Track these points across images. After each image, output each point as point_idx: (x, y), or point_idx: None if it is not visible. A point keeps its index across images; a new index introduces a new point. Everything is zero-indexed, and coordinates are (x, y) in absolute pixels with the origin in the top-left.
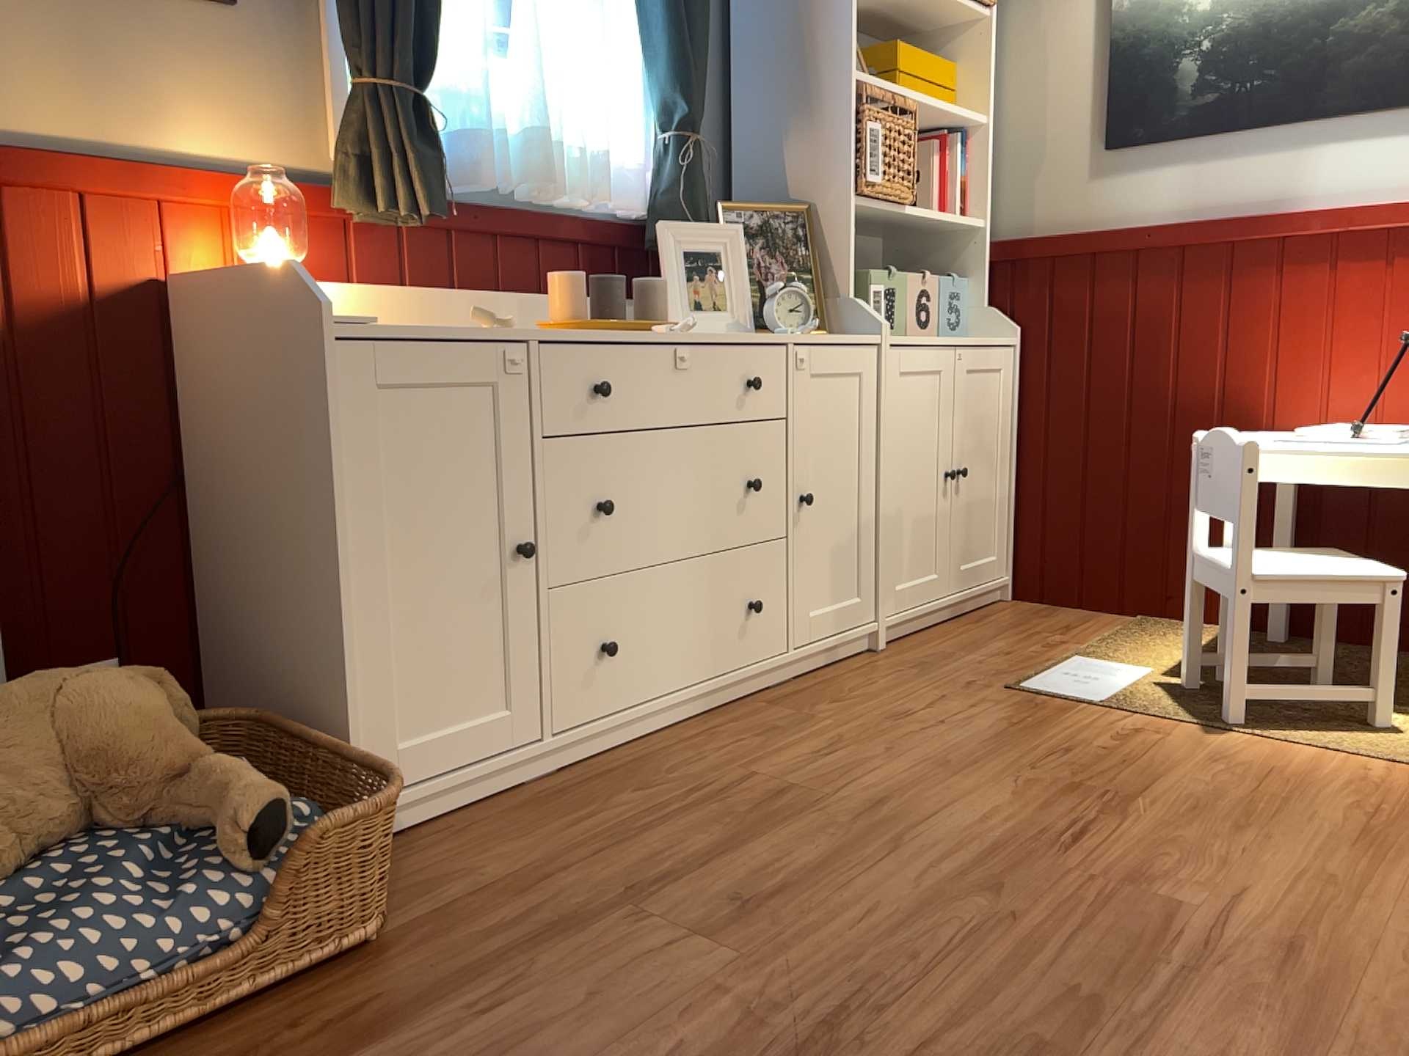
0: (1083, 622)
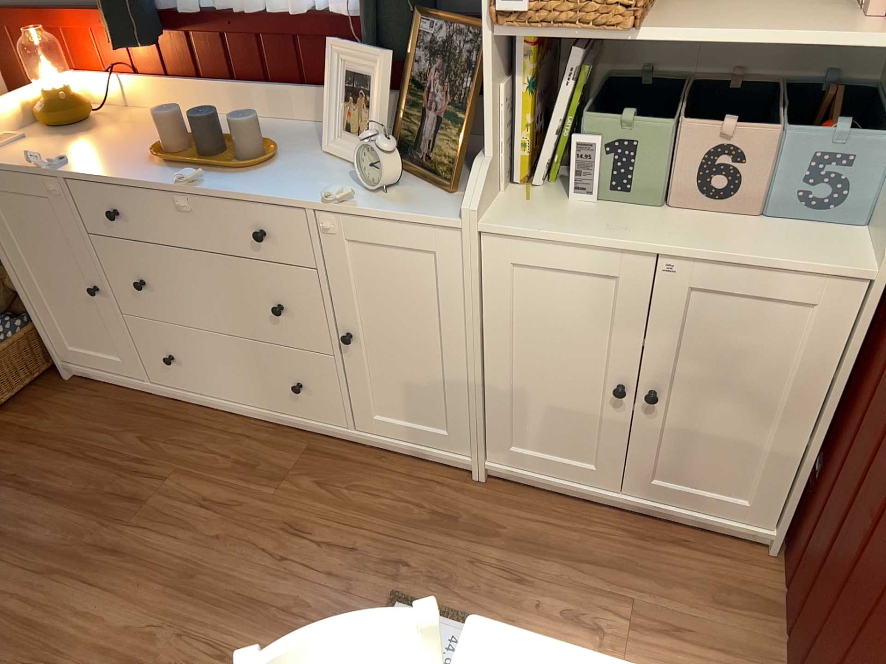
0: (706, 642)
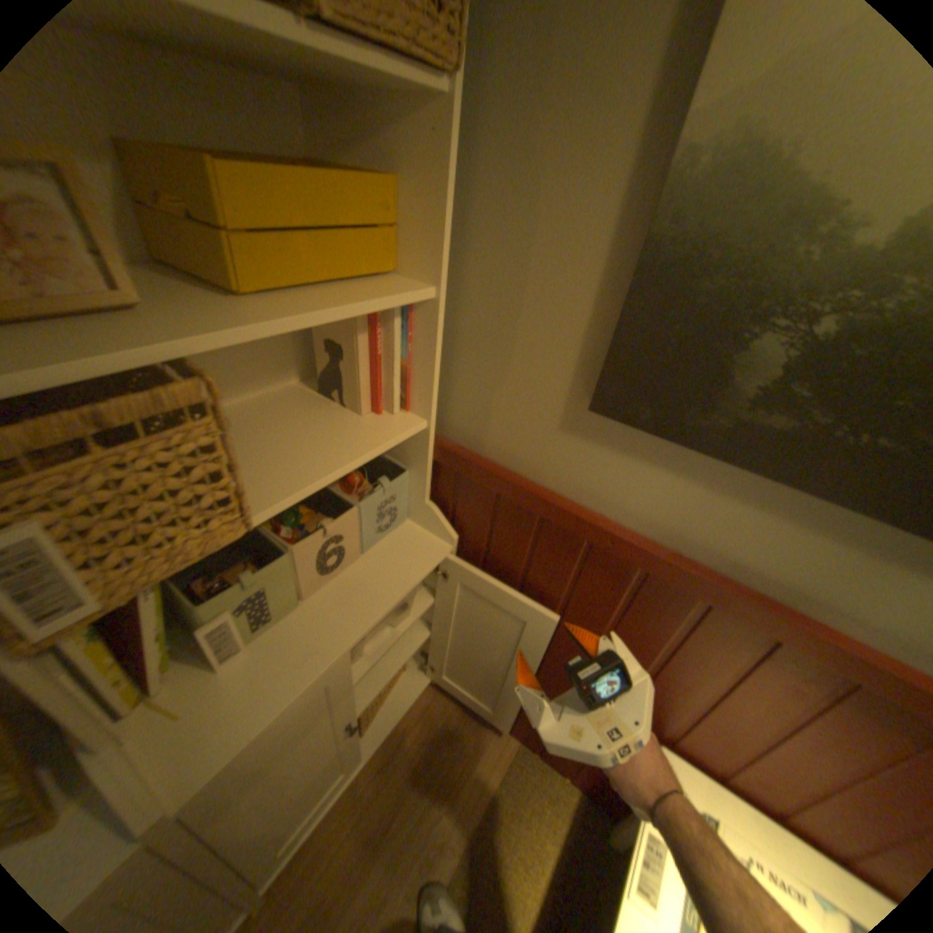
0: (476, 766)
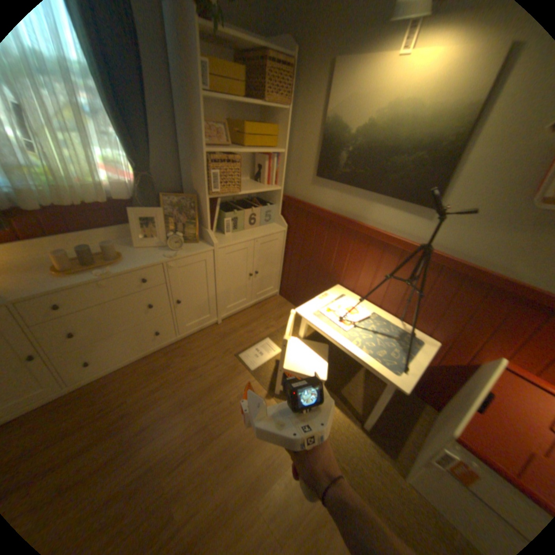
0: (286, 314)
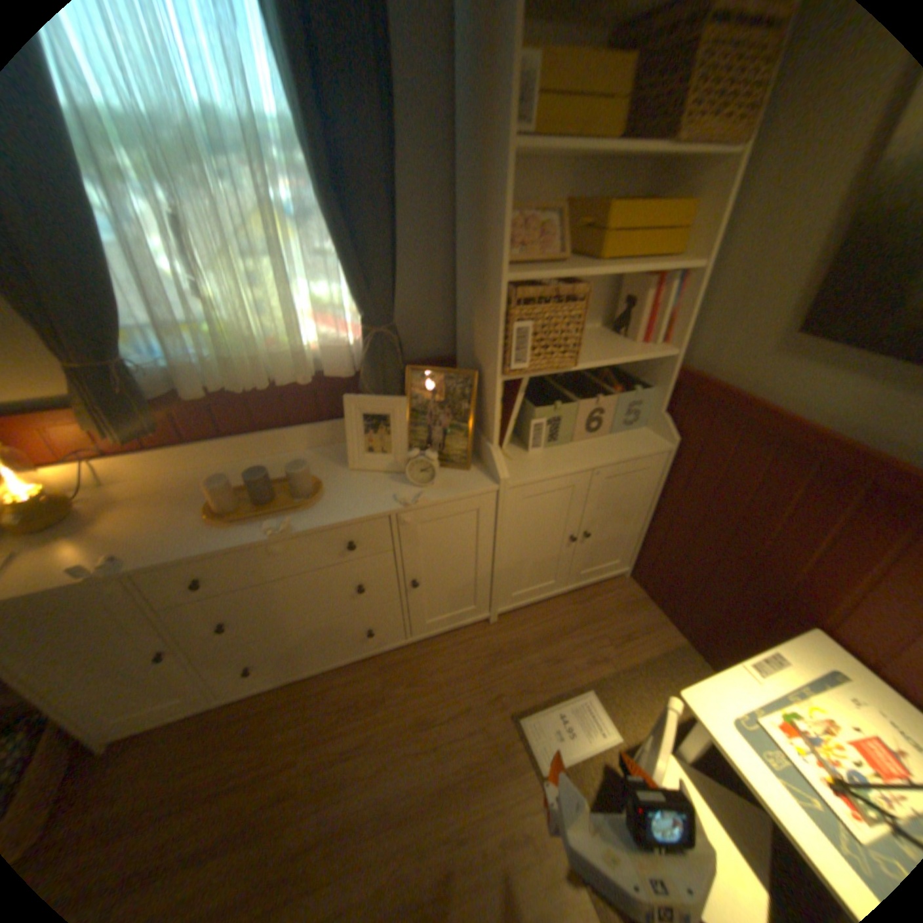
0: (645, 636)
